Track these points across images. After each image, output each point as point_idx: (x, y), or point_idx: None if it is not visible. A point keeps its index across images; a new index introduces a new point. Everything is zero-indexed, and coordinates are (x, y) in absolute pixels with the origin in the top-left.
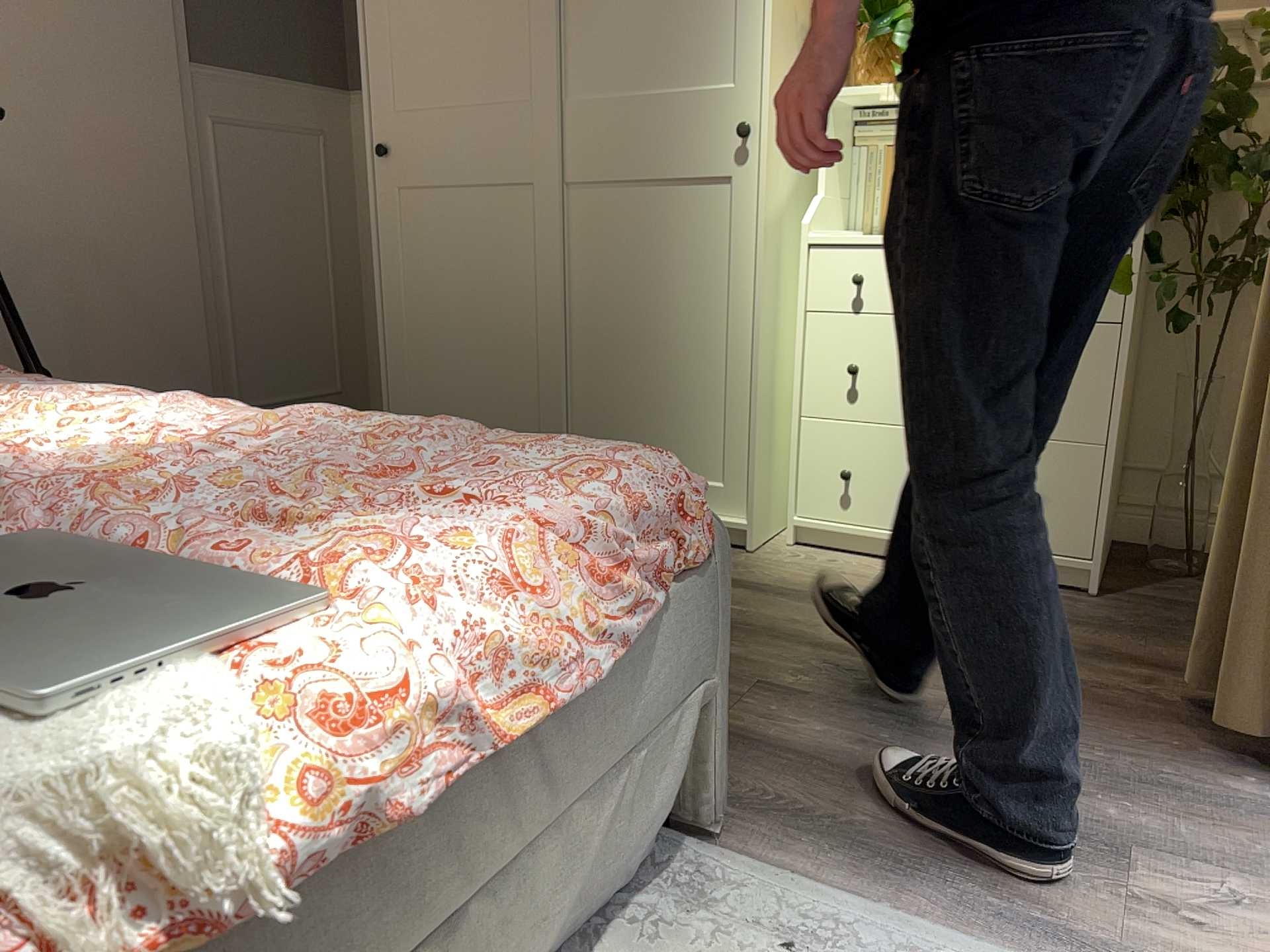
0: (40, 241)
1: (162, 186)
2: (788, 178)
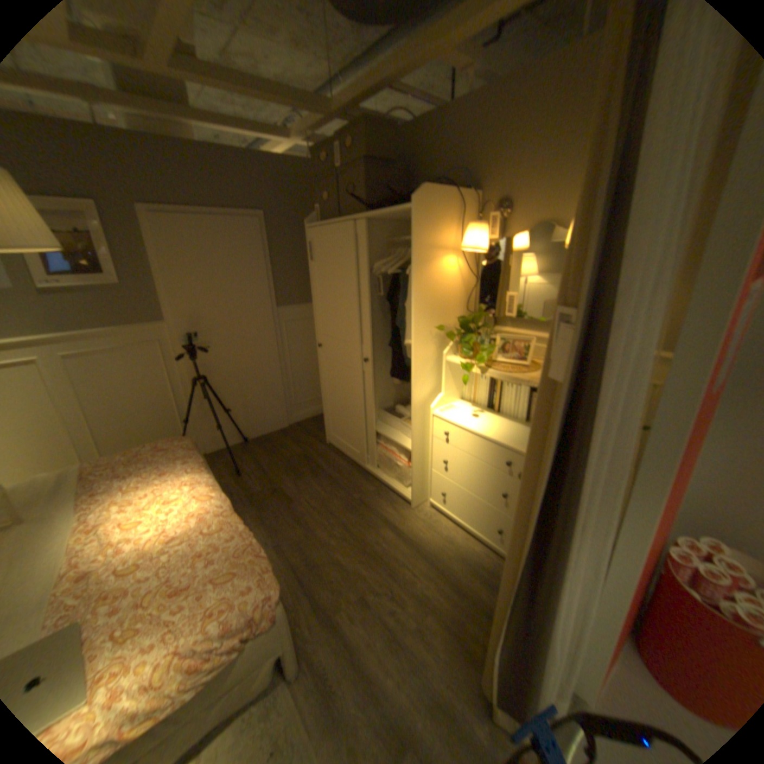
0: (226, 371)
1: (264, 347)
2: (425, 389)
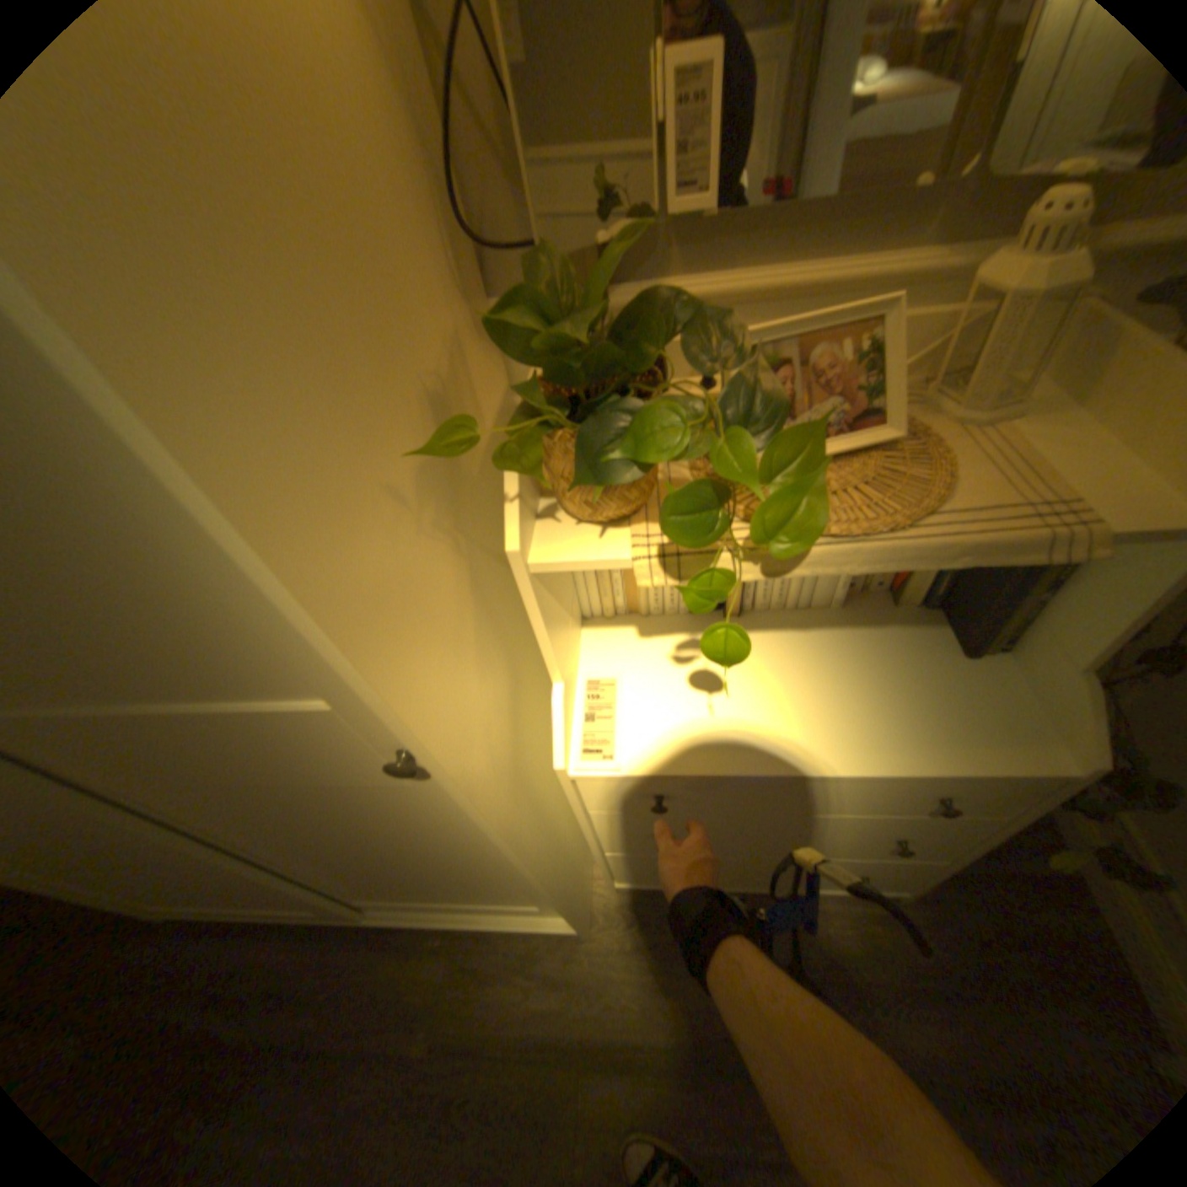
0: None
1: None
2: (497, 727)
